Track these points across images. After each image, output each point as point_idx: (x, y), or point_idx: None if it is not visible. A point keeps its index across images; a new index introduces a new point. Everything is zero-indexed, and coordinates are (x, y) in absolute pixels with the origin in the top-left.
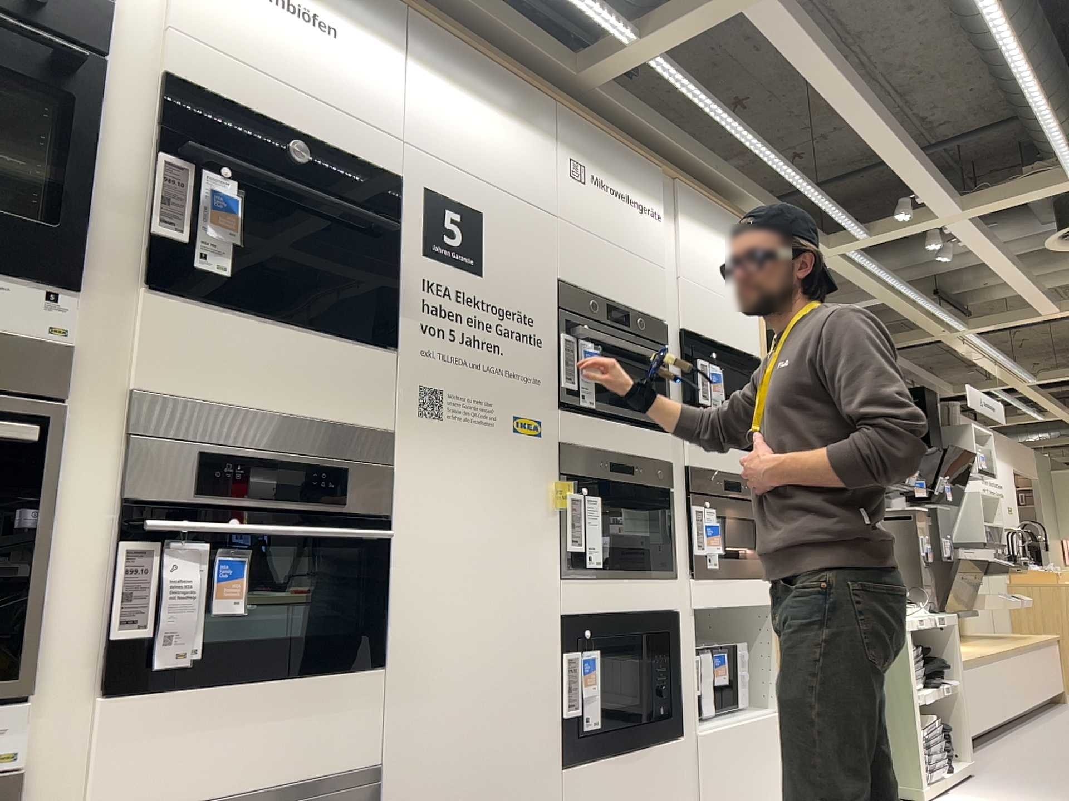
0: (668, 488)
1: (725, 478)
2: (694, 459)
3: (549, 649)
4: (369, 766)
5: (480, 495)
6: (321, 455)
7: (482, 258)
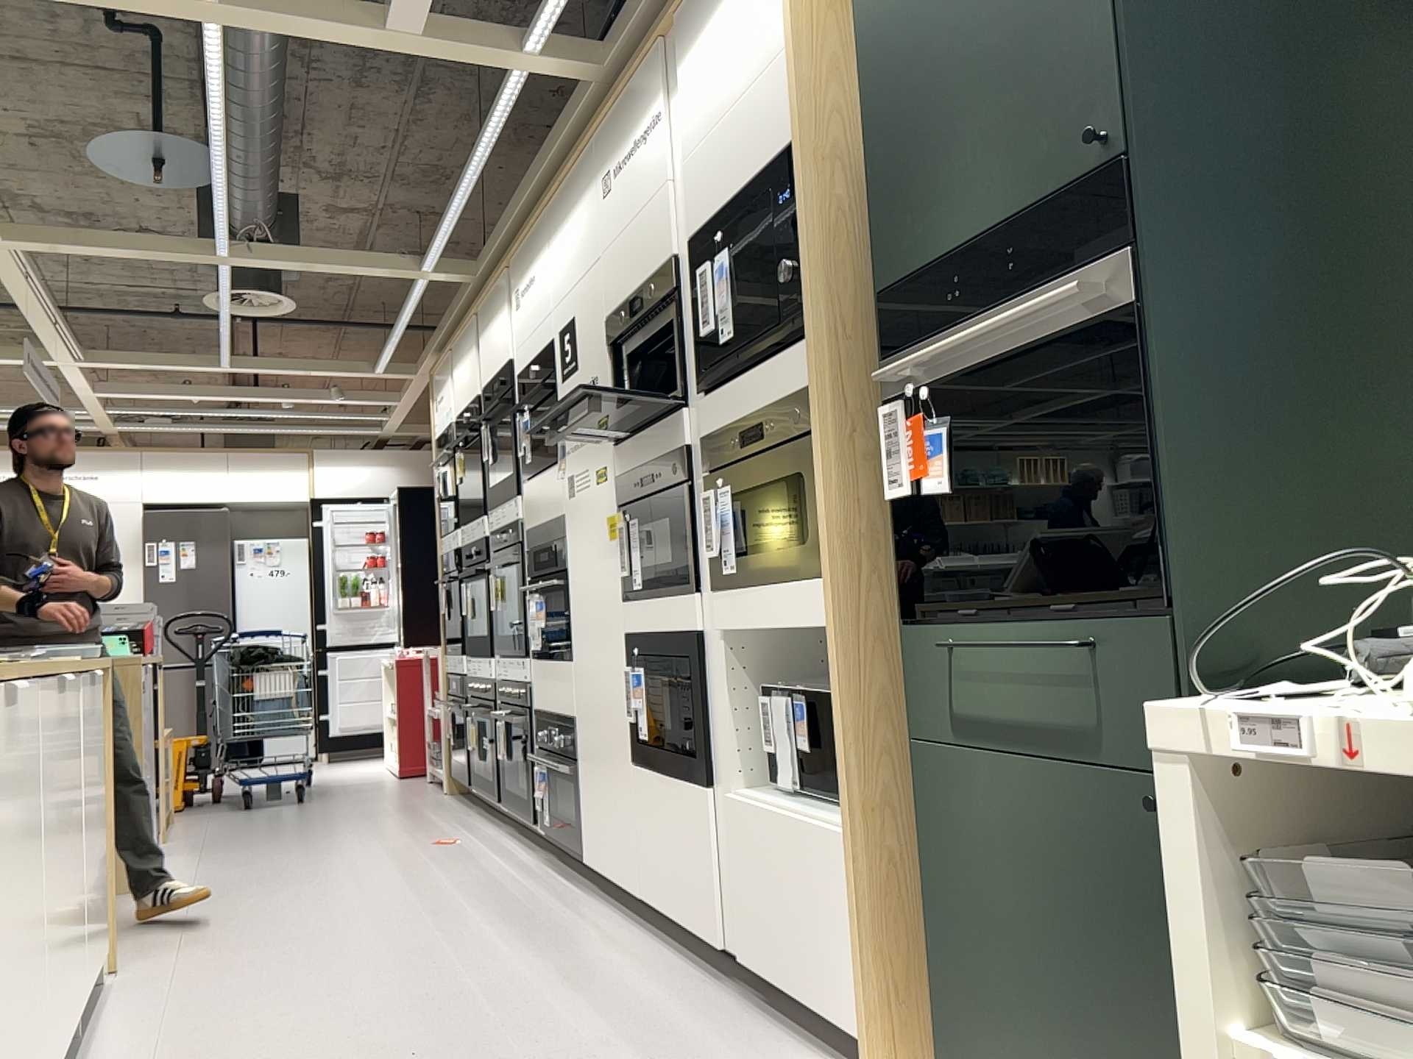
0: (691, 479)
1: (746, 426)
2: (708, 423)
3: (620, 663)
4: (571, 717)
5: (588, 542)
6: (550, 540)
7: (576, 353)
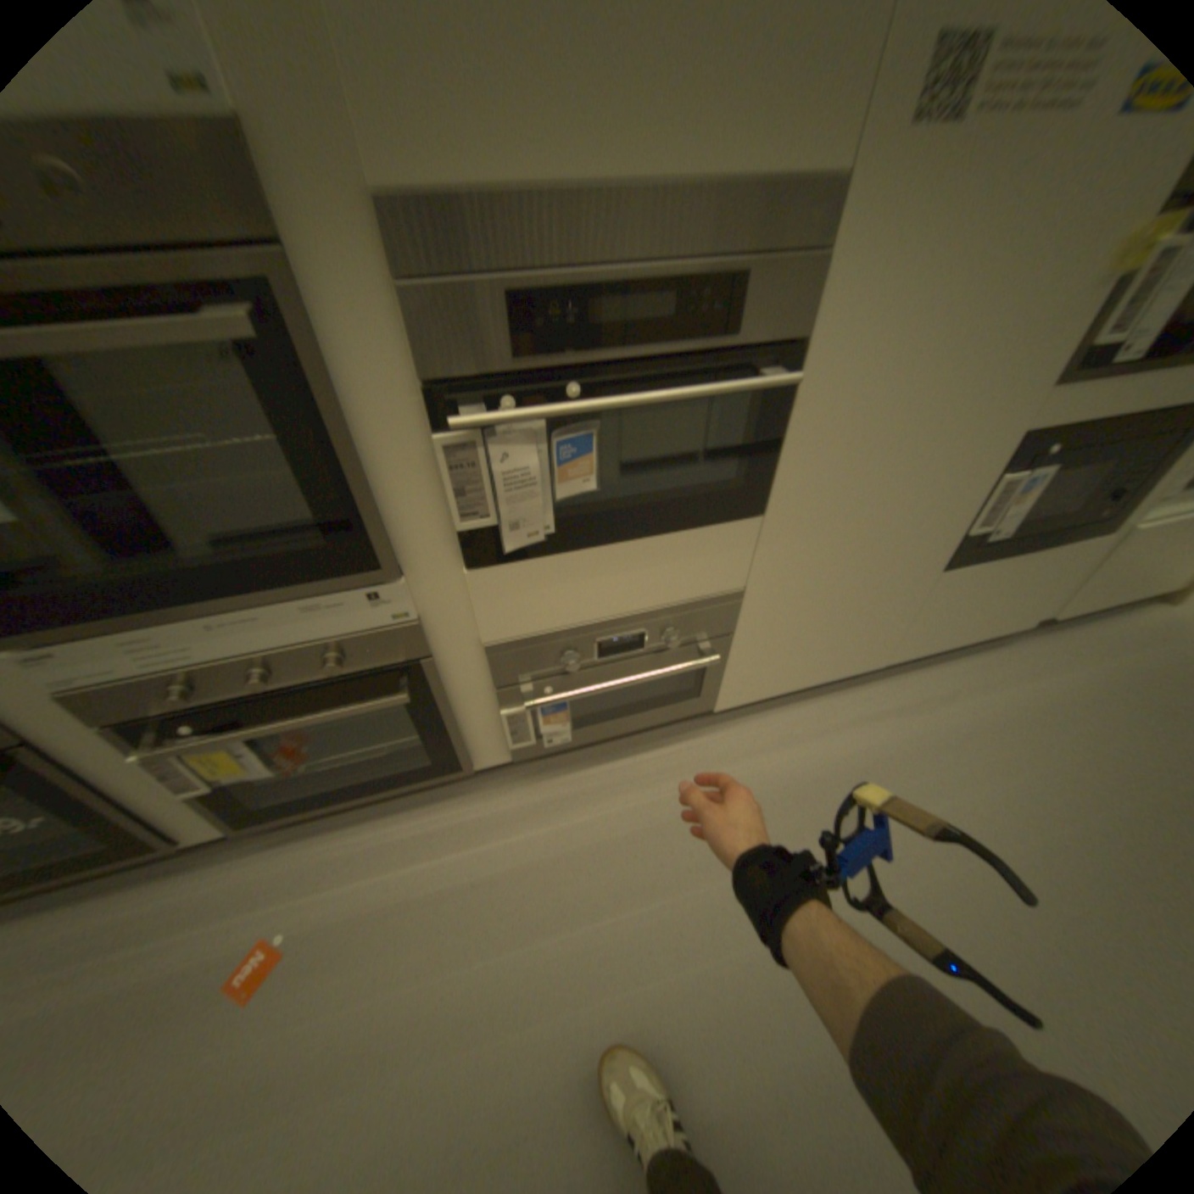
0: None
1: None
2: None
3: (987, 470)
4: (733, 589)
5: (981, 269)
6: (708, 251)
7: None
